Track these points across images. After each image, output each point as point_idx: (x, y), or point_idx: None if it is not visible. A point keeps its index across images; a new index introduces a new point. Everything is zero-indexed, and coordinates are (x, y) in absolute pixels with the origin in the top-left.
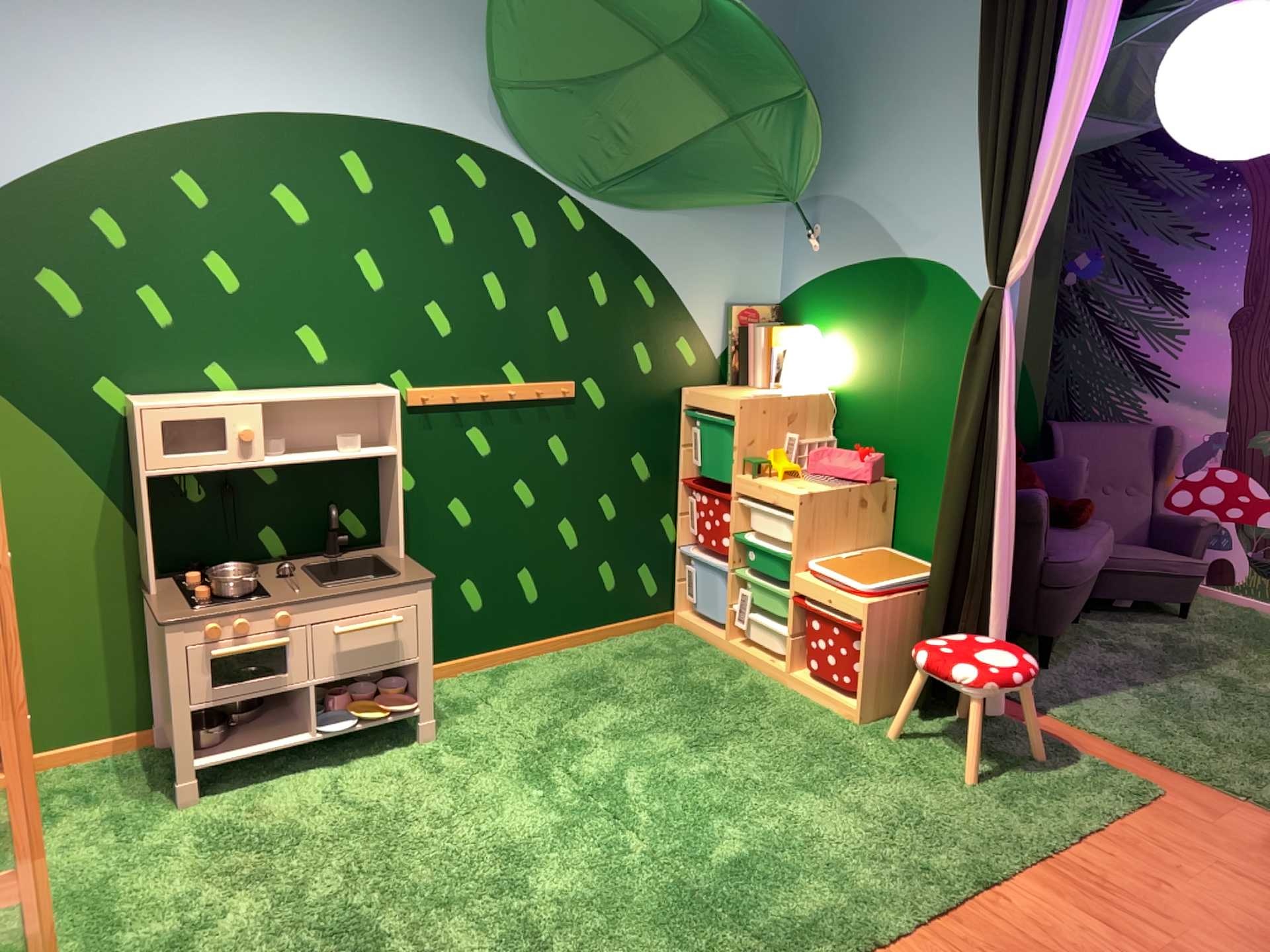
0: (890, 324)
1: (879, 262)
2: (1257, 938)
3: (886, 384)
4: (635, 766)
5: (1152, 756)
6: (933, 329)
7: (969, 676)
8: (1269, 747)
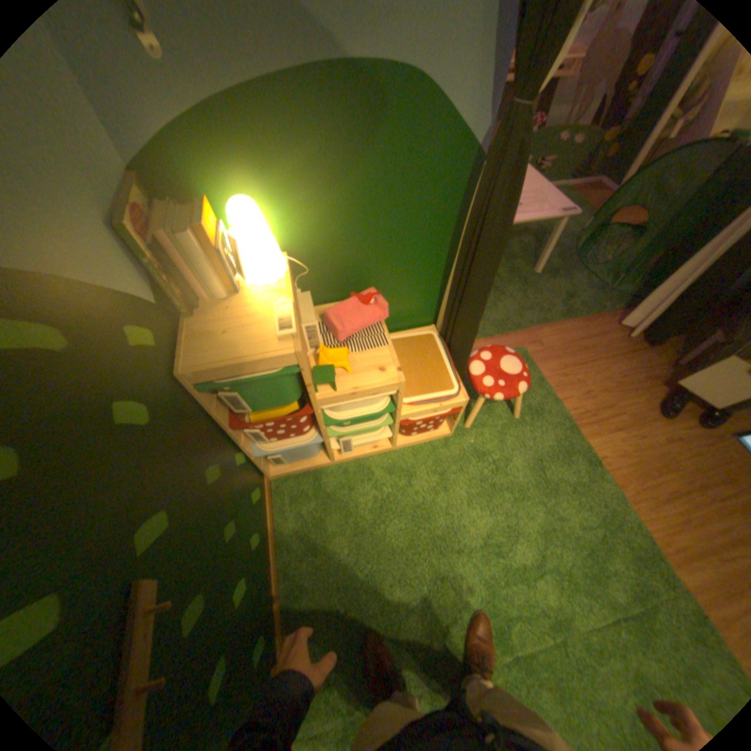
0: (340, 161)
1: (303, 69)
2: (619, 387)
3: (345, 227)
4: (479, 602)
5: (496, 333)
6: (399, 156)
7: (525, 388)
8: (494, 293)
